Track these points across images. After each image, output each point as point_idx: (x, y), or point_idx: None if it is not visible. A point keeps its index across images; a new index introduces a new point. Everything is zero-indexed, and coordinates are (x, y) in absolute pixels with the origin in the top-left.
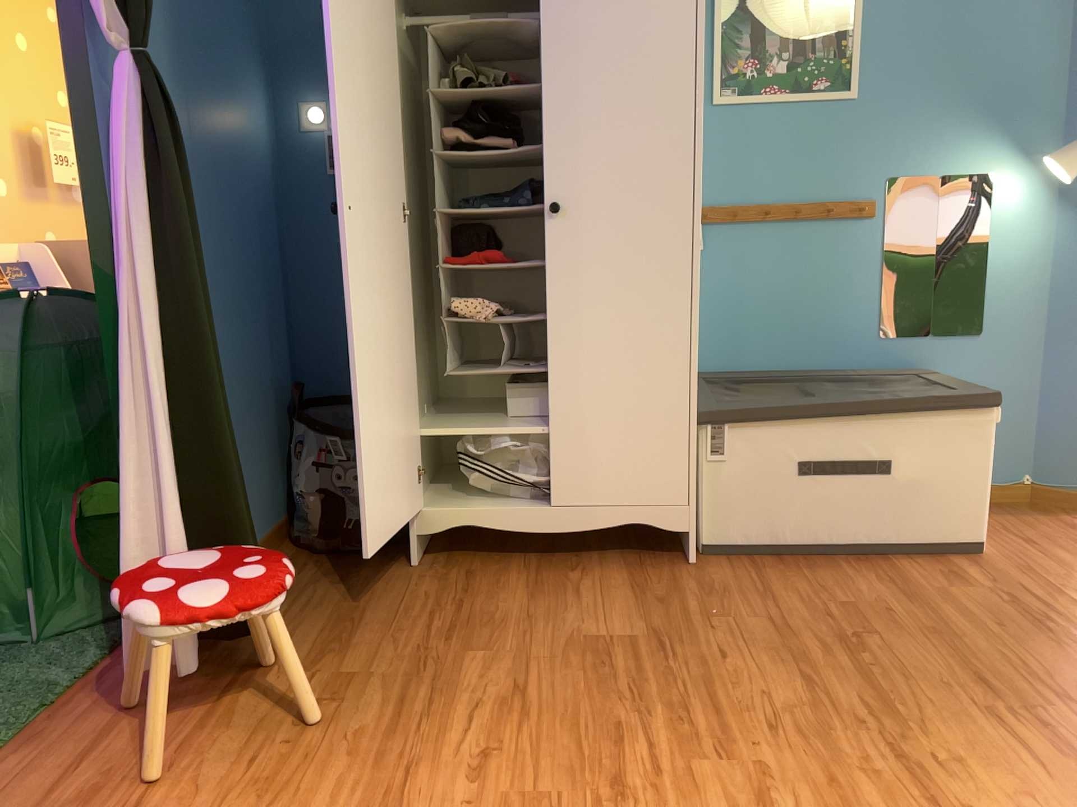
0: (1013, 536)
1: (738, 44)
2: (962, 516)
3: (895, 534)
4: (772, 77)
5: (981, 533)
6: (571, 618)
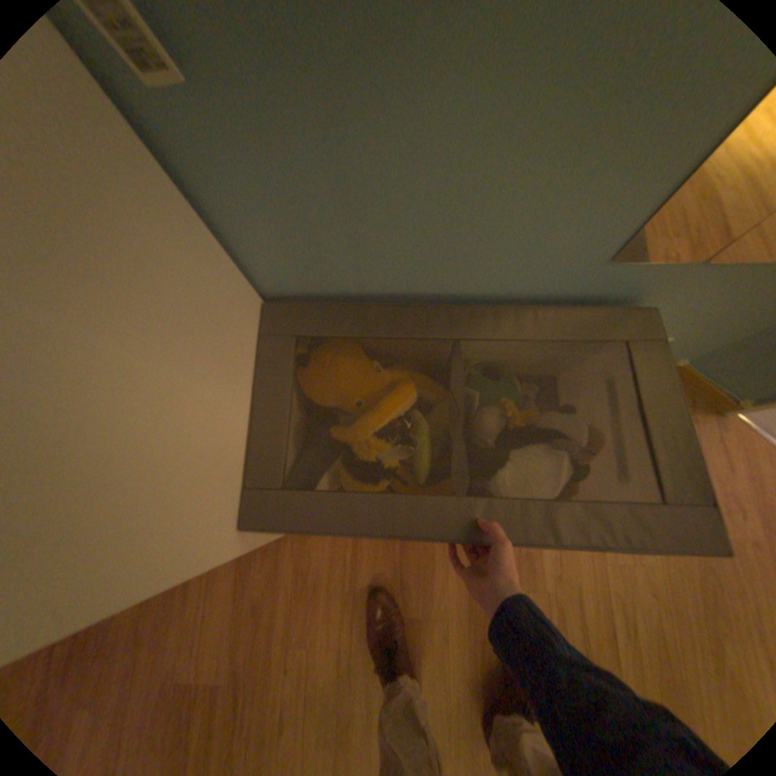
0: None
1: None
2: None
3: None
4: None
5: None
6: (170, 643)
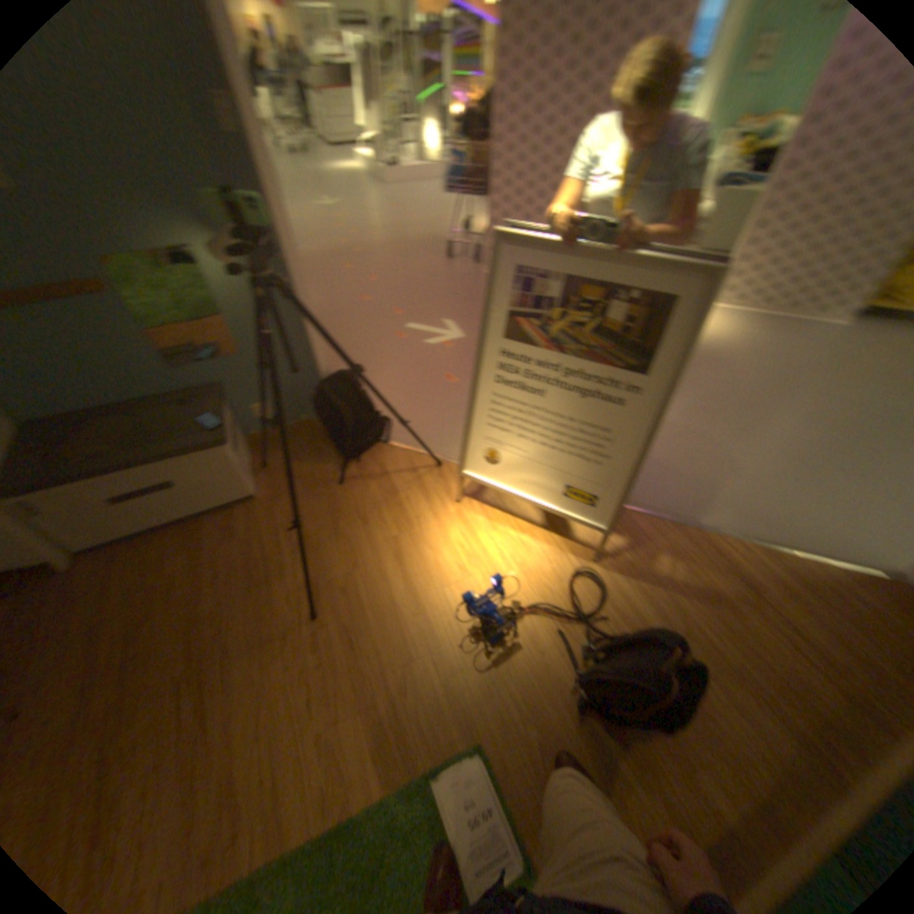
0: (279, 474)
1: None
2: (229, 493)
3: (194, 512)
4: None
5: (245, 495)
6: None
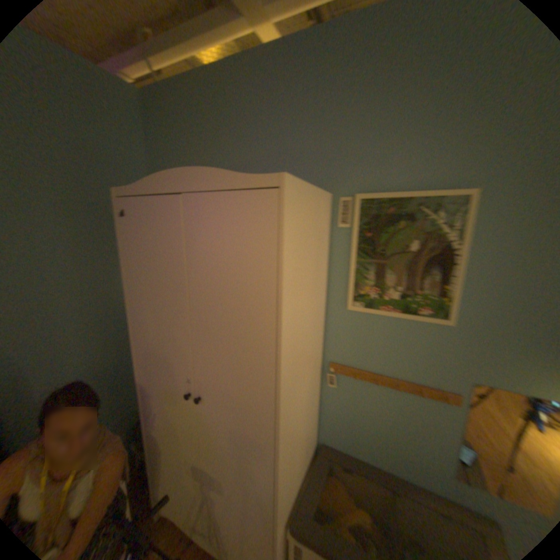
0: None
1: (365, 276)
2: None
3: None
4: (388, 301)
5: None
6: None
